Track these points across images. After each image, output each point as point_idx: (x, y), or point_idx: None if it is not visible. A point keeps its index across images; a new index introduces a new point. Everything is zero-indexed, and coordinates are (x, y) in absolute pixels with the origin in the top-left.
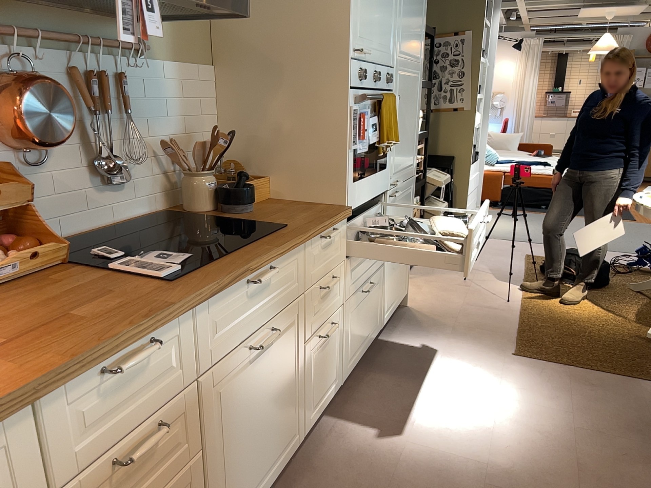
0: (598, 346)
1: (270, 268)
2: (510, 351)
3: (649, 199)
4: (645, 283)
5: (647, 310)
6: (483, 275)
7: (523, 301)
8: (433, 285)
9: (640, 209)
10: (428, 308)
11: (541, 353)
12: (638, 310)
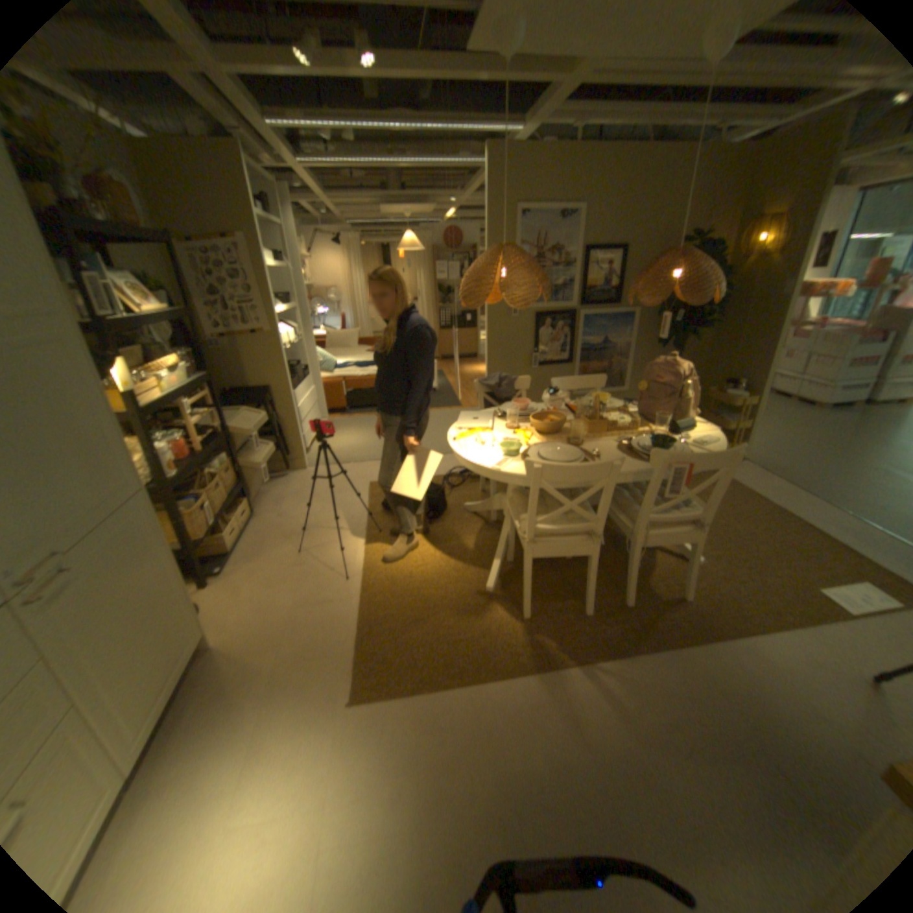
0: (445, 632)
1: None
2: (345, 698)
3: (465, 436)
4: (477, 506)
5: (483, 540)
6: (322, 537)
7: (365, 573)
8: (257, 581)
9: (458, 455)
10: (241, 642)
11: (382, 684)
12: (477, 542)
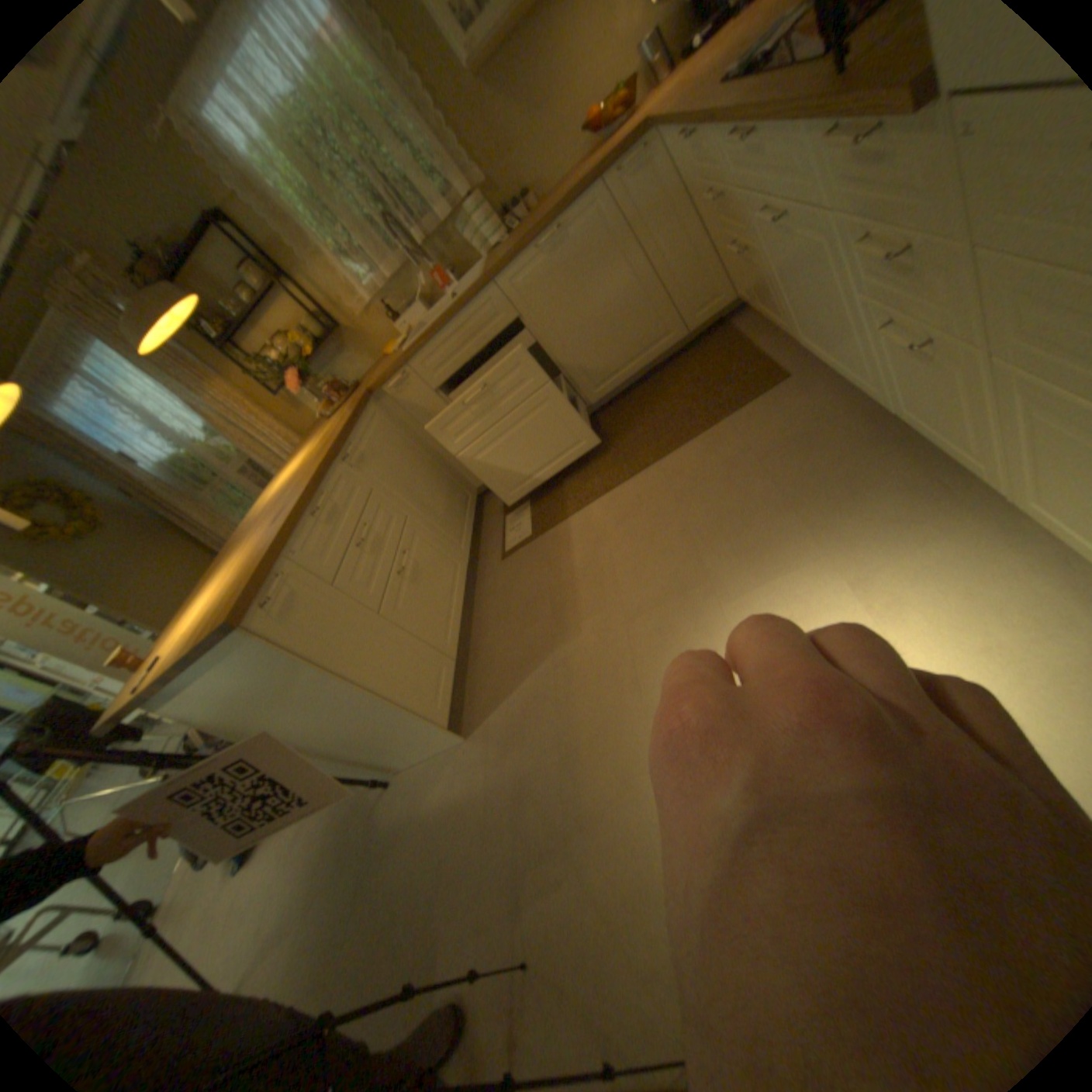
0: None
1: (751, 126)
2: None
3: None
4: None
5: None
6: None
7: None
8: None
9: None
10: None
11: None
12: None
